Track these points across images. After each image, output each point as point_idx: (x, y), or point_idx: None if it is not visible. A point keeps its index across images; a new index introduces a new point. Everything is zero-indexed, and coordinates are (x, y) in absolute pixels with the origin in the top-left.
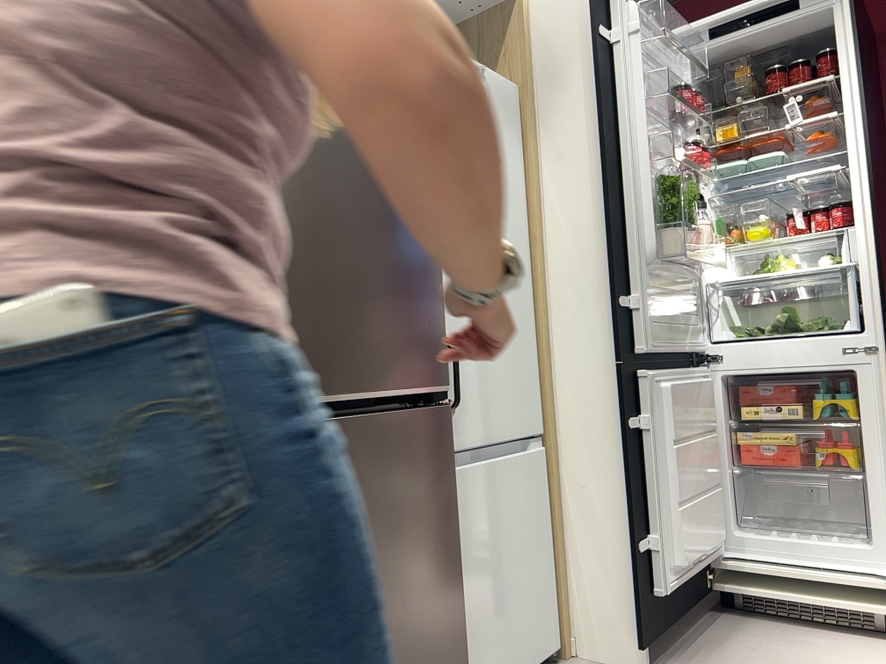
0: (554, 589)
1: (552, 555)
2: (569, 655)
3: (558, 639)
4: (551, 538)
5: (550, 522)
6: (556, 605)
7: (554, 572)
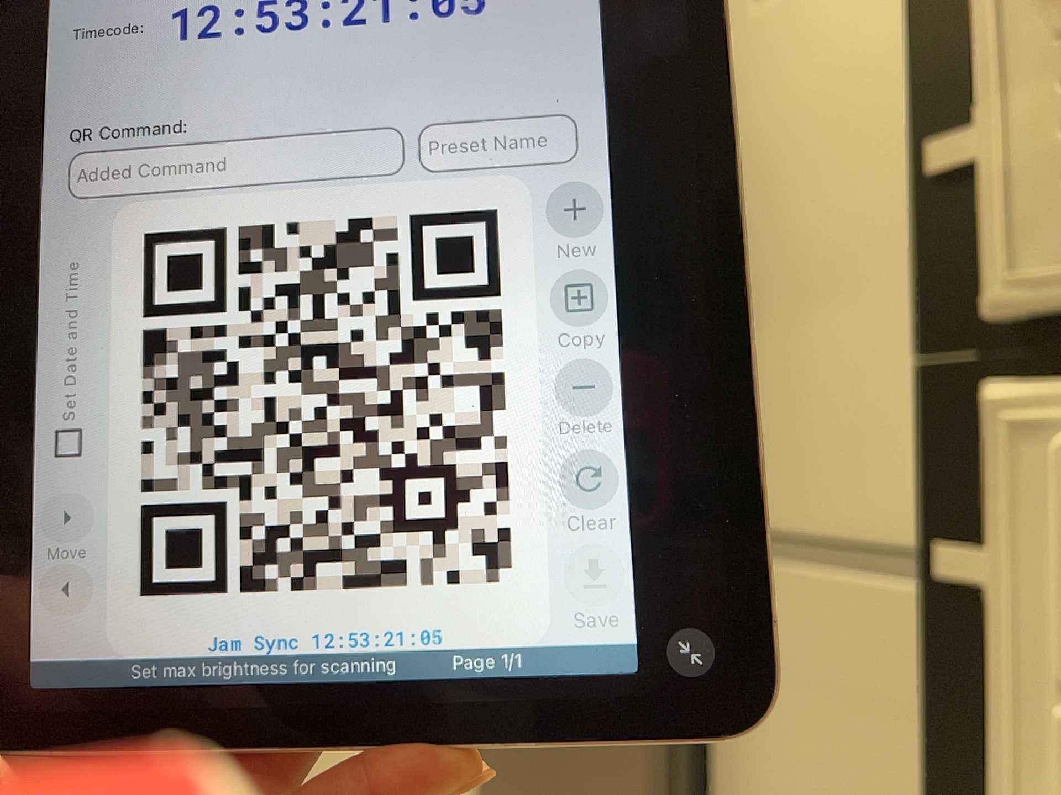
0: None
1: None
2: None
3: None
4: None
5: None
6: None
7: None
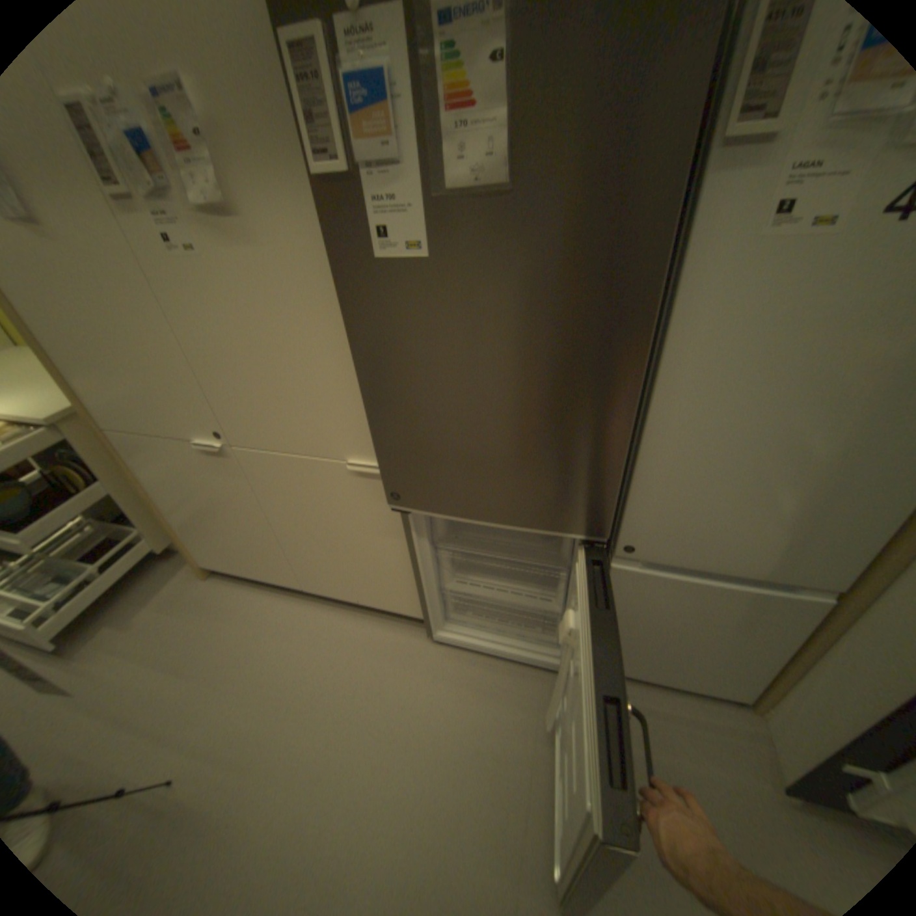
0: (775, 678)
1: (789, 663)
2: (758, 714)
3: (757, 699)
4: (796, 654)
5: (803, 645)
6: (769, 685)
7: (782, 670)
